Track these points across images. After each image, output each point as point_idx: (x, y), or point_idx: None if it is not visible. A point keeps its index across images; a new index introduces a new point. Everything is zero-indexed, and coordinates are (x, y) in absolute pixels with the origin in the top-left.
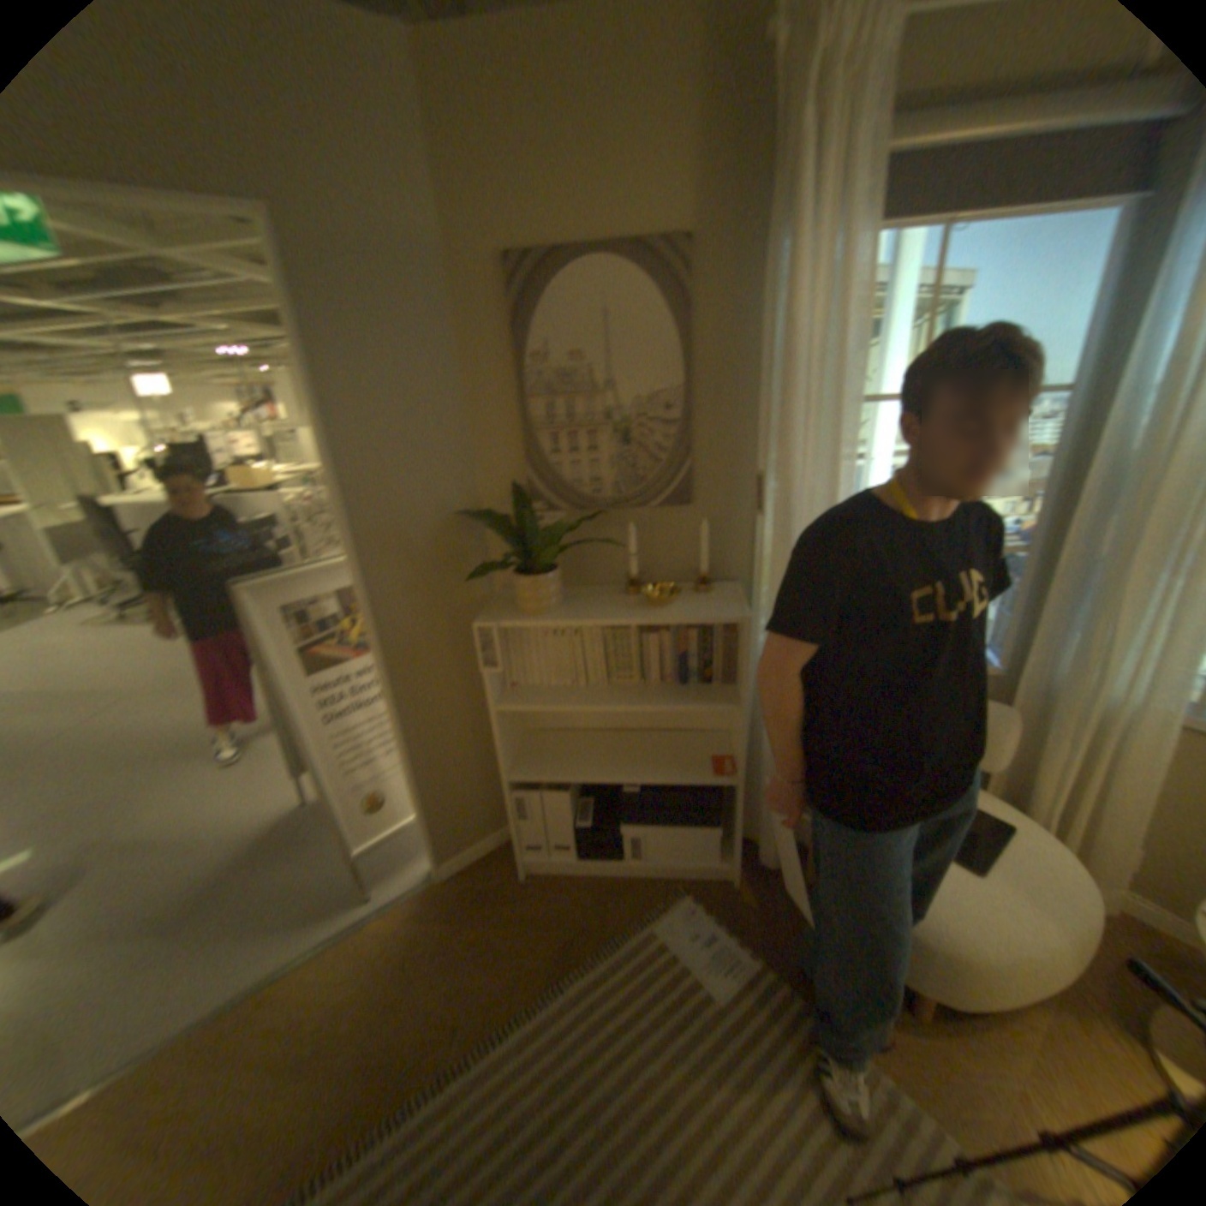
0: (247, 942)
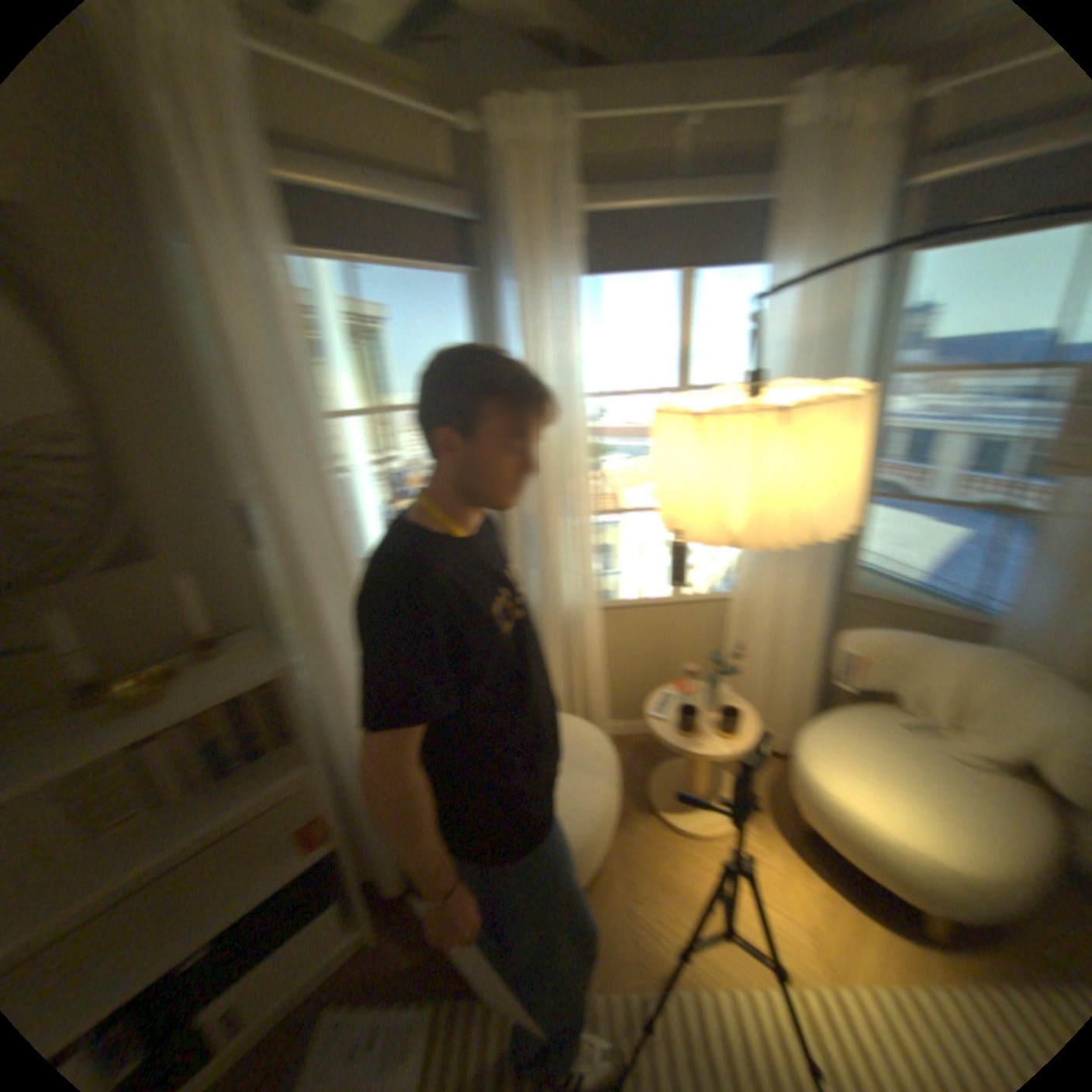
0: None
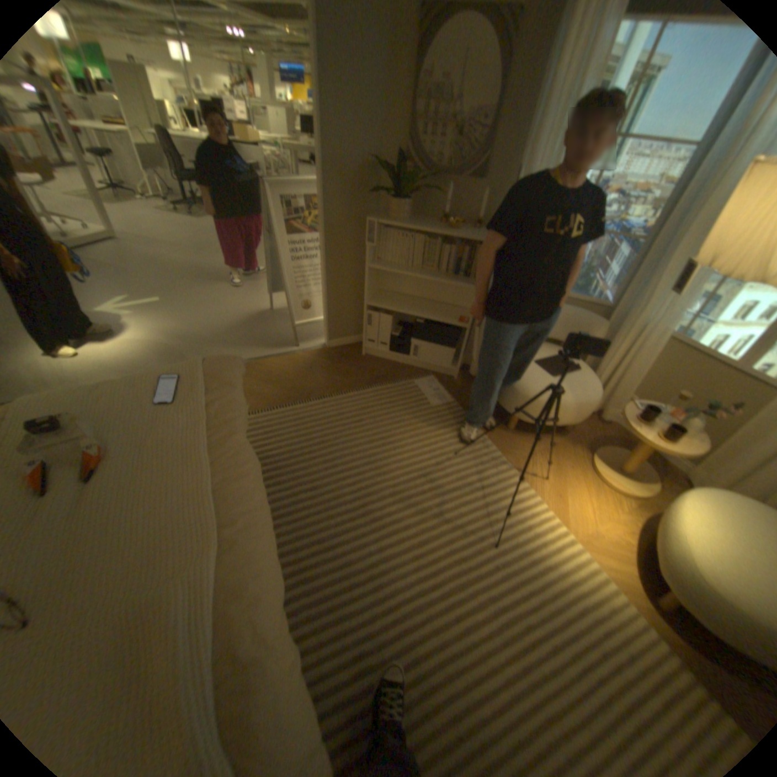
0: (248, 347)
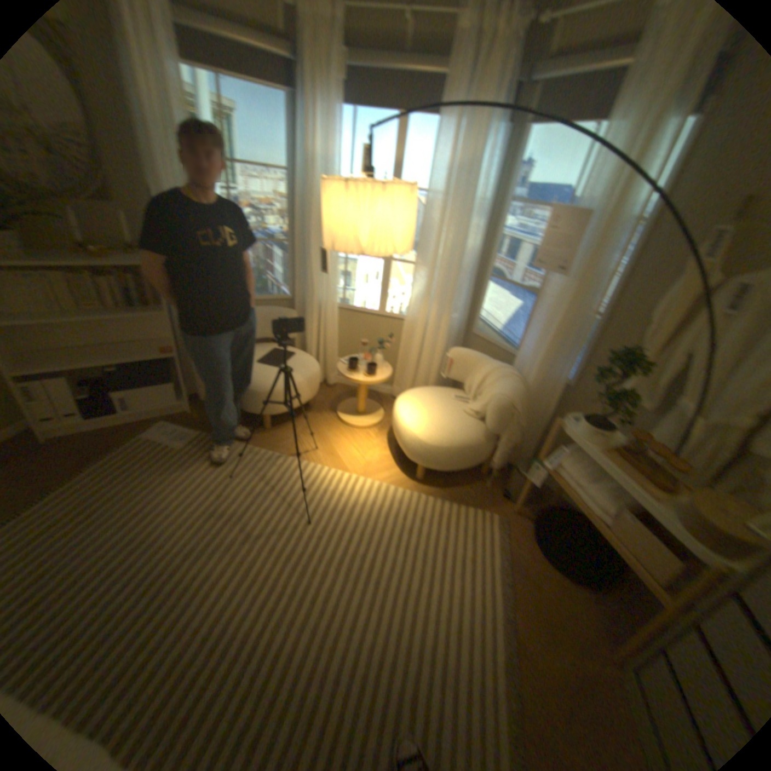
0: None
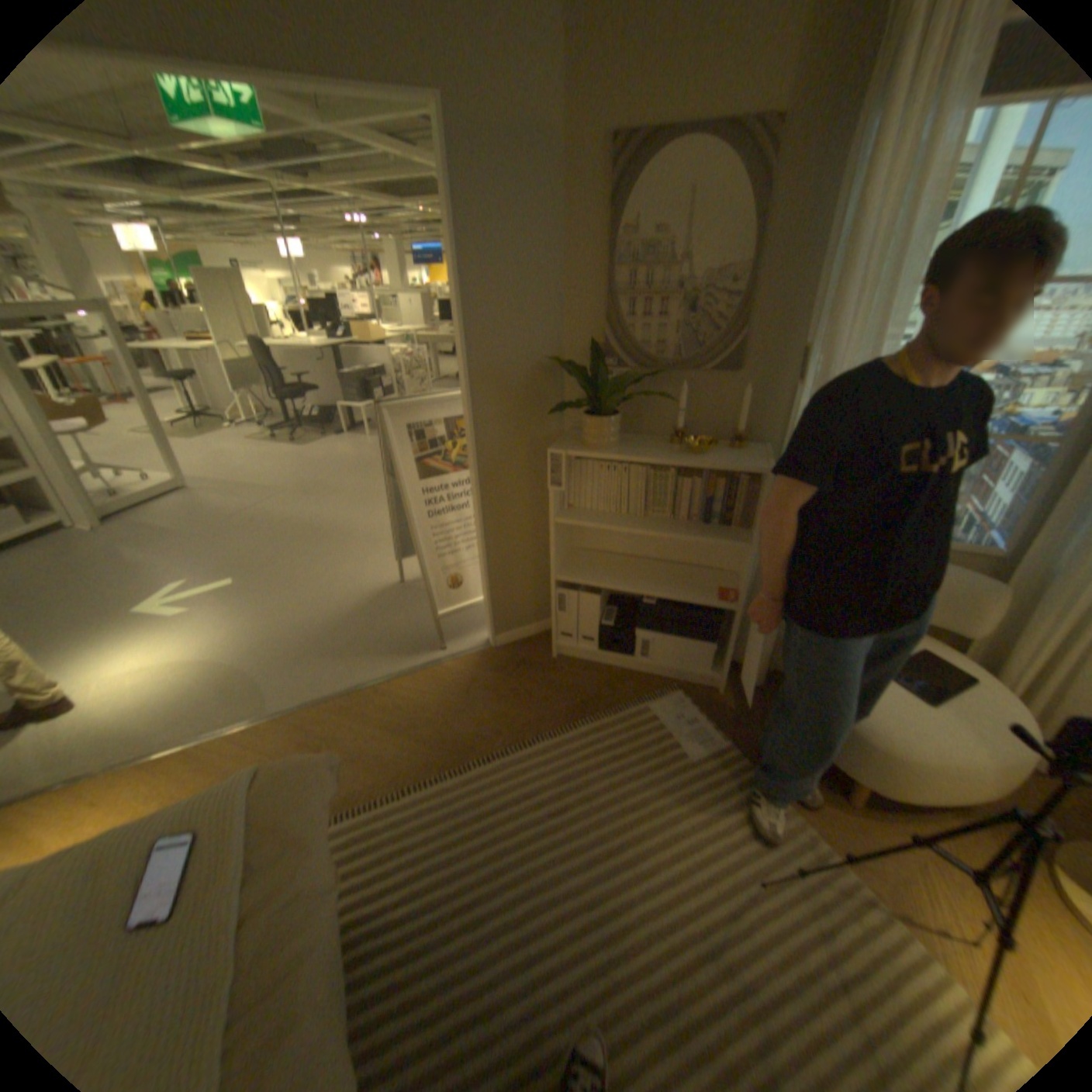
0: (365, 658)
